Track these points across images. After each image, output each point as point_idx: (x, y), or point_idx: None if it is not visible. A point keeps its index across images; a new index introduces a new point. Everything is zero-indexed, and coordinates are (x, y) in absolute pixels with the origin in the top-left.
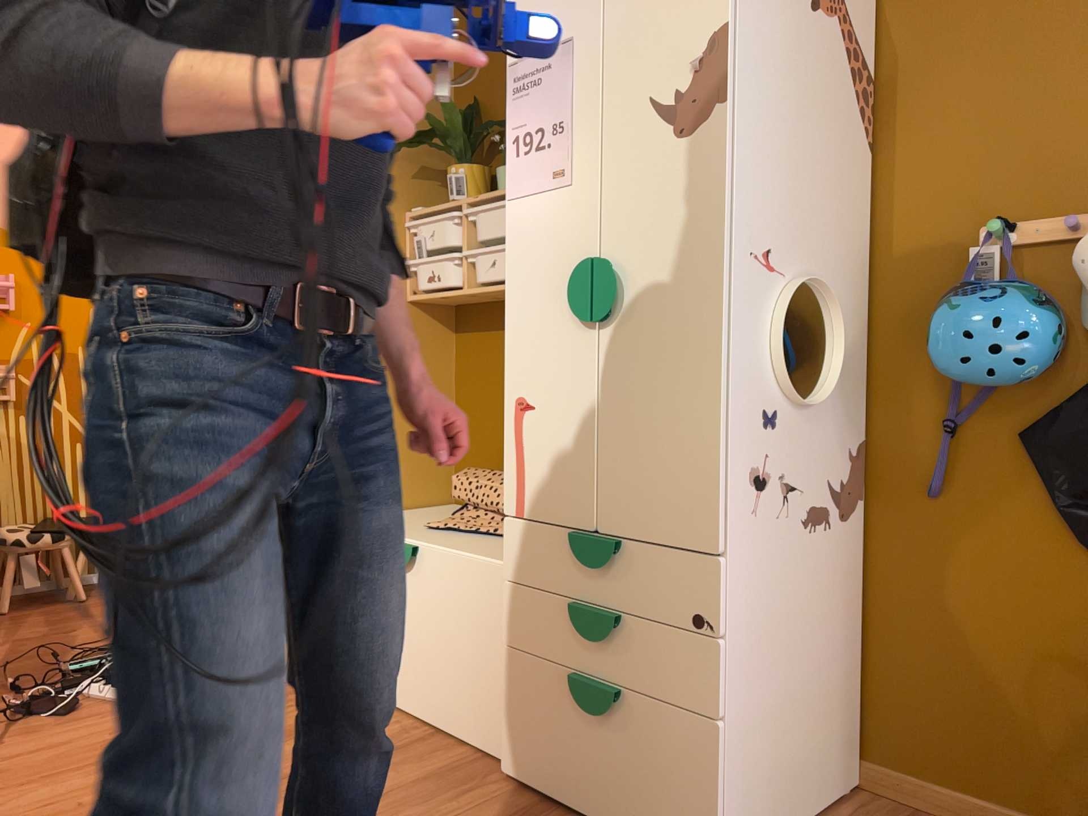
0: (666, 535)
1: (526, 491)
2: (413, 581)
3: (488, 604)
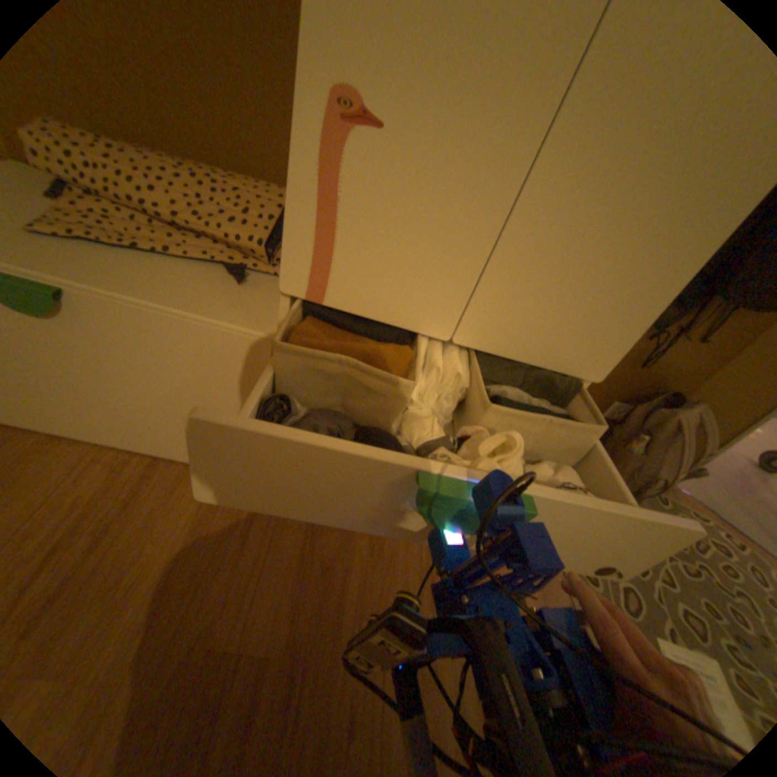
0: (546, 356)
1: (335, 268)
2: (69, 329)
3: (230, 369)
